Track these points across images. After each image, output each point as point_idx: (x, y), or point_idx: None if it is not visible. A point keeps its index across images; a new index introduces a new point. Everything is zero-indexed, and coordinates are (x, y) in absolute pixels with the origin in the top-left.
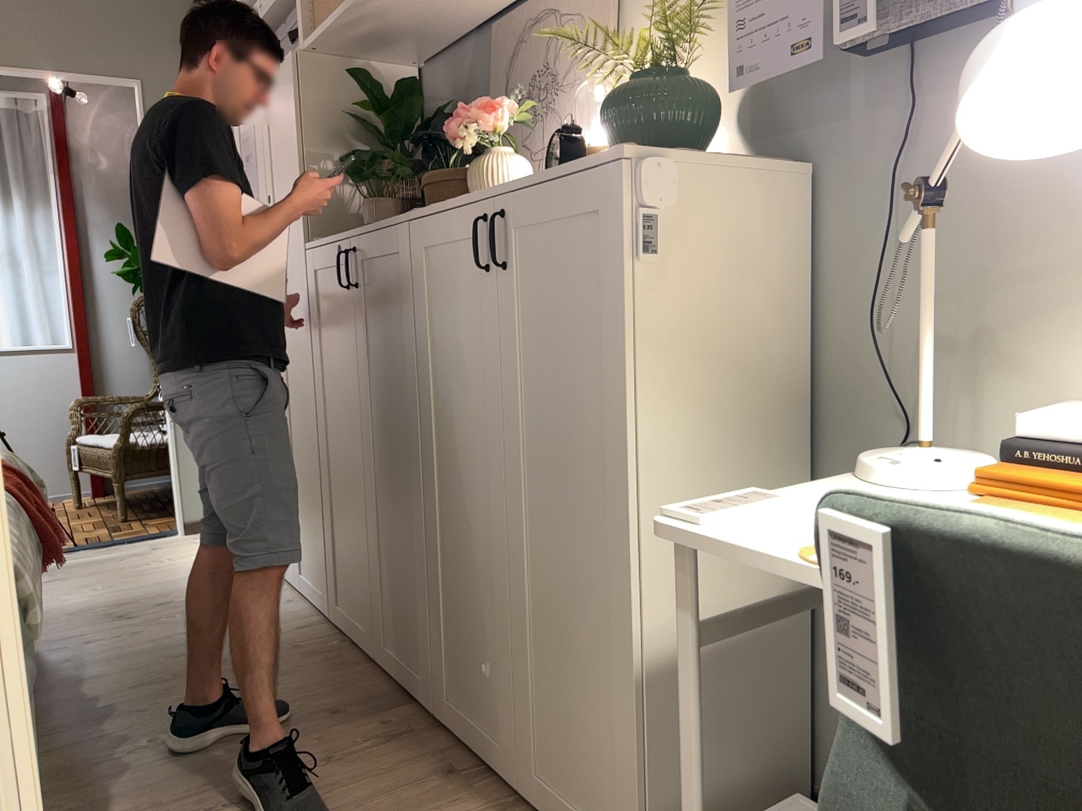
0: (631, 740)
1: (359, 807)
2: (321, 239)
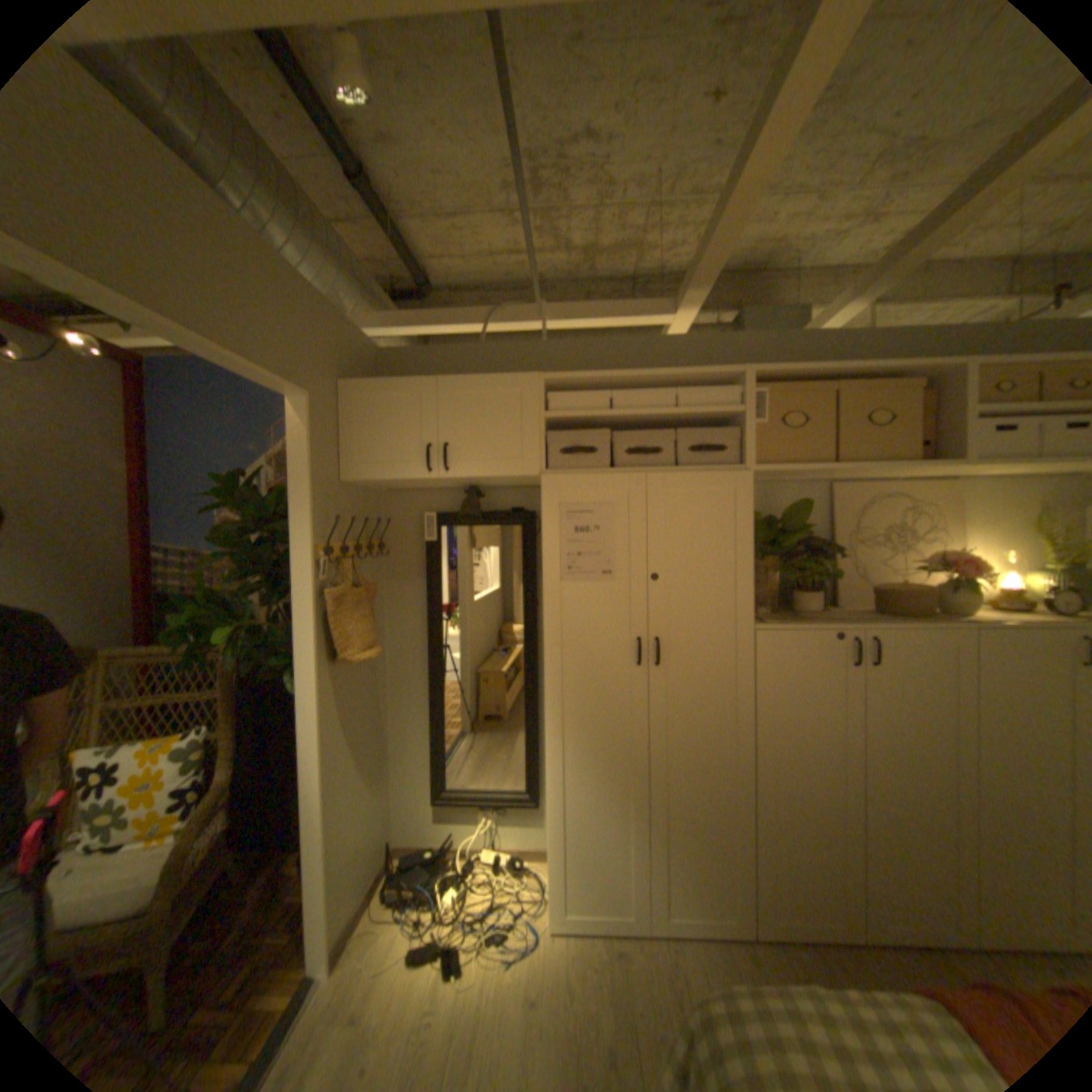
0: None
1: None
2: (779, 623)
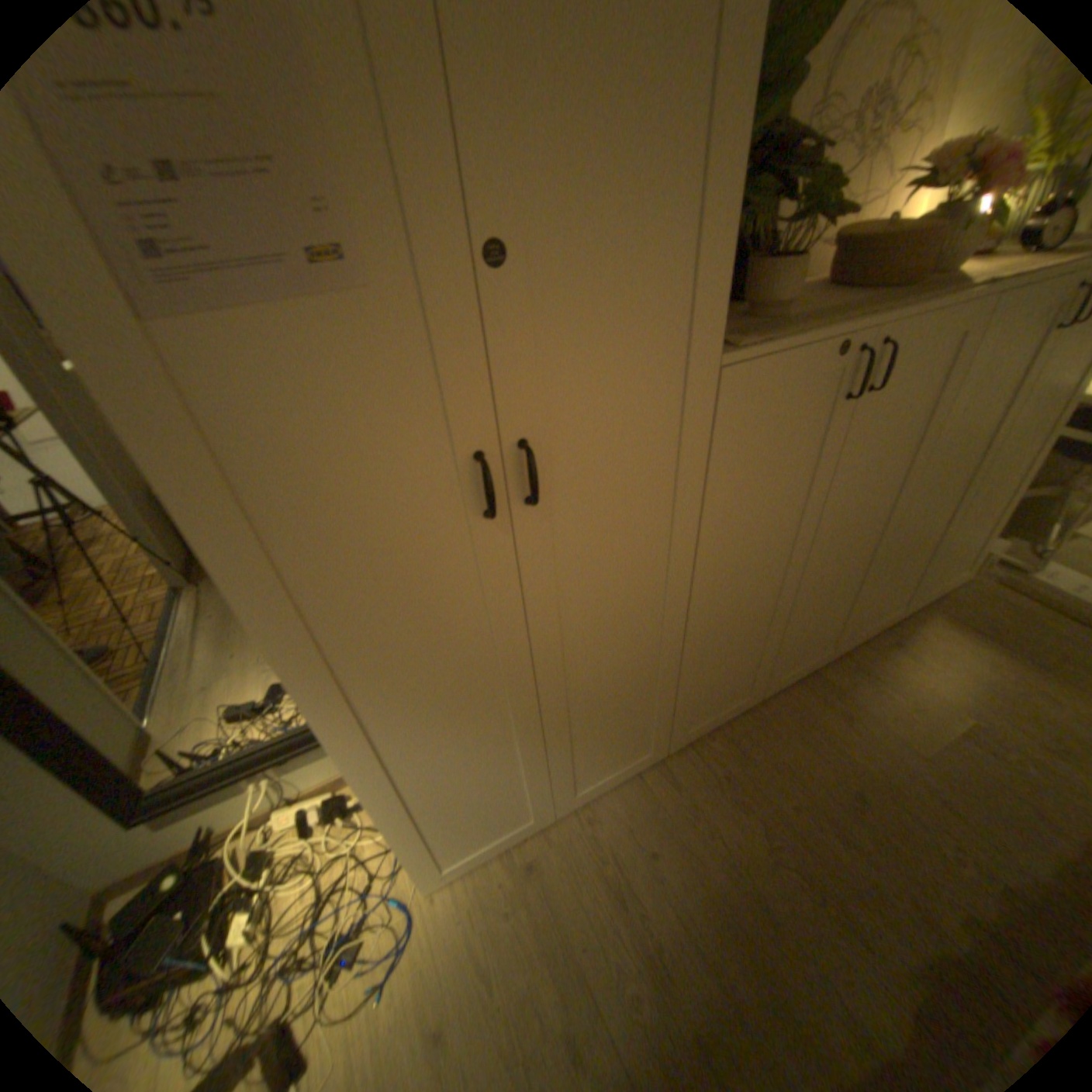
0: (1005, 524)
1: (954, 685)
2: (758, 337)
